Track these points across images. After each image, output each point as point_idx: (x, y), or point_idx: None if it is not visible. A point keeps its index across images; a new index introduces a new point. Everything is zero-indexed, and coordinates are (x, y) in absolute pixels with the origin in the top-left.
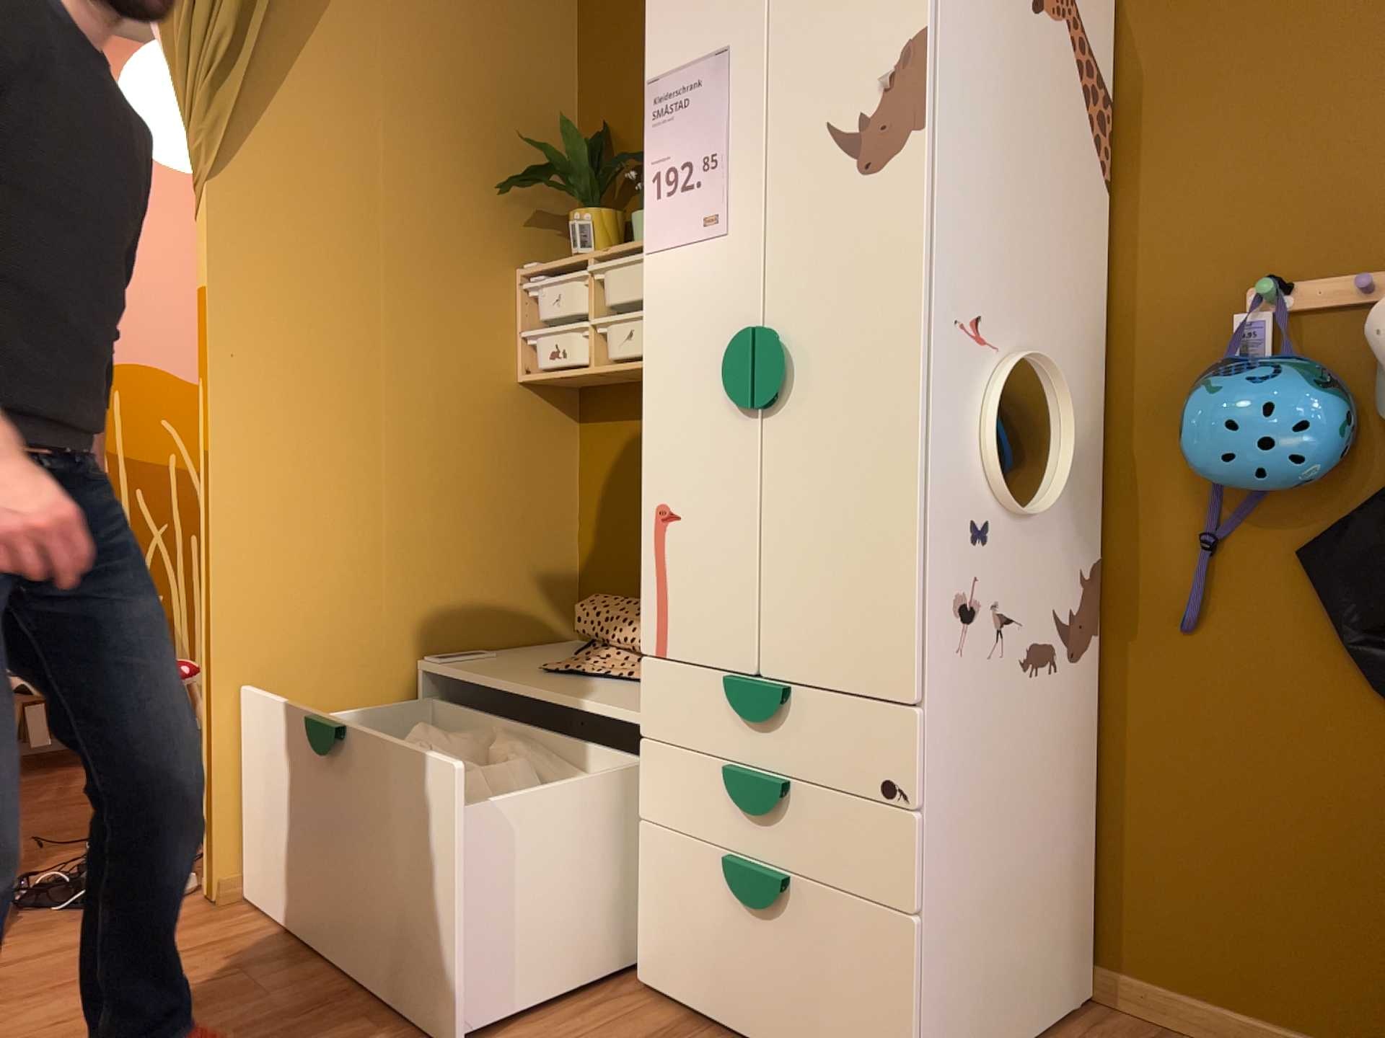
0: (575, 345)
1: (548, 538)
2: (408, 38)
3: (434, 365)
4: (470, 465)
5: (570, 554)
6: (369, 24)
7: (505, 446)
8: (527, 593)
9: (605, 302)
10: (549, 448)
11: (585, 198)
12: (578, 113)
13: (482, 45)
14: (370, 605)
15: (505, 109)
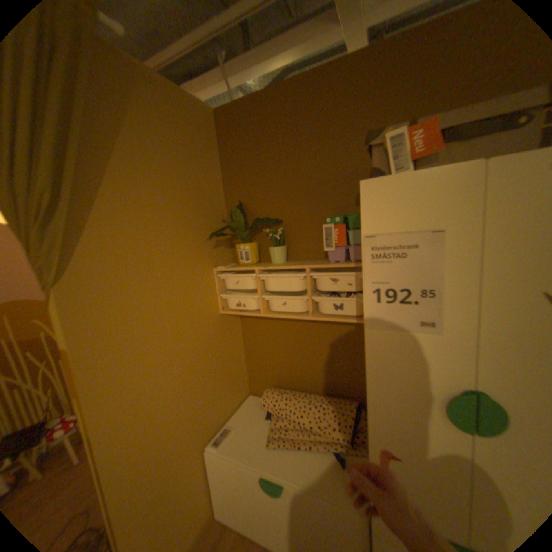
0: (250, 302)
1: (237, 365)
2: (153, 171)
3: (190, 324)
4: (210, 356)
5: (244, 365)
6: (132, 167)
7: (220, 341)
8: (234, 389)
9: (264, 286)
10: (232, 332)
11: (243, 238)
12: (224, 194)
13: (186, 169)
14: (183, 442)
15: (199, 198)
